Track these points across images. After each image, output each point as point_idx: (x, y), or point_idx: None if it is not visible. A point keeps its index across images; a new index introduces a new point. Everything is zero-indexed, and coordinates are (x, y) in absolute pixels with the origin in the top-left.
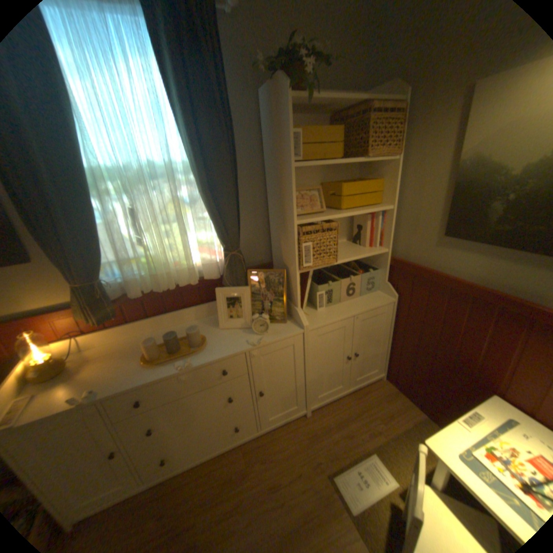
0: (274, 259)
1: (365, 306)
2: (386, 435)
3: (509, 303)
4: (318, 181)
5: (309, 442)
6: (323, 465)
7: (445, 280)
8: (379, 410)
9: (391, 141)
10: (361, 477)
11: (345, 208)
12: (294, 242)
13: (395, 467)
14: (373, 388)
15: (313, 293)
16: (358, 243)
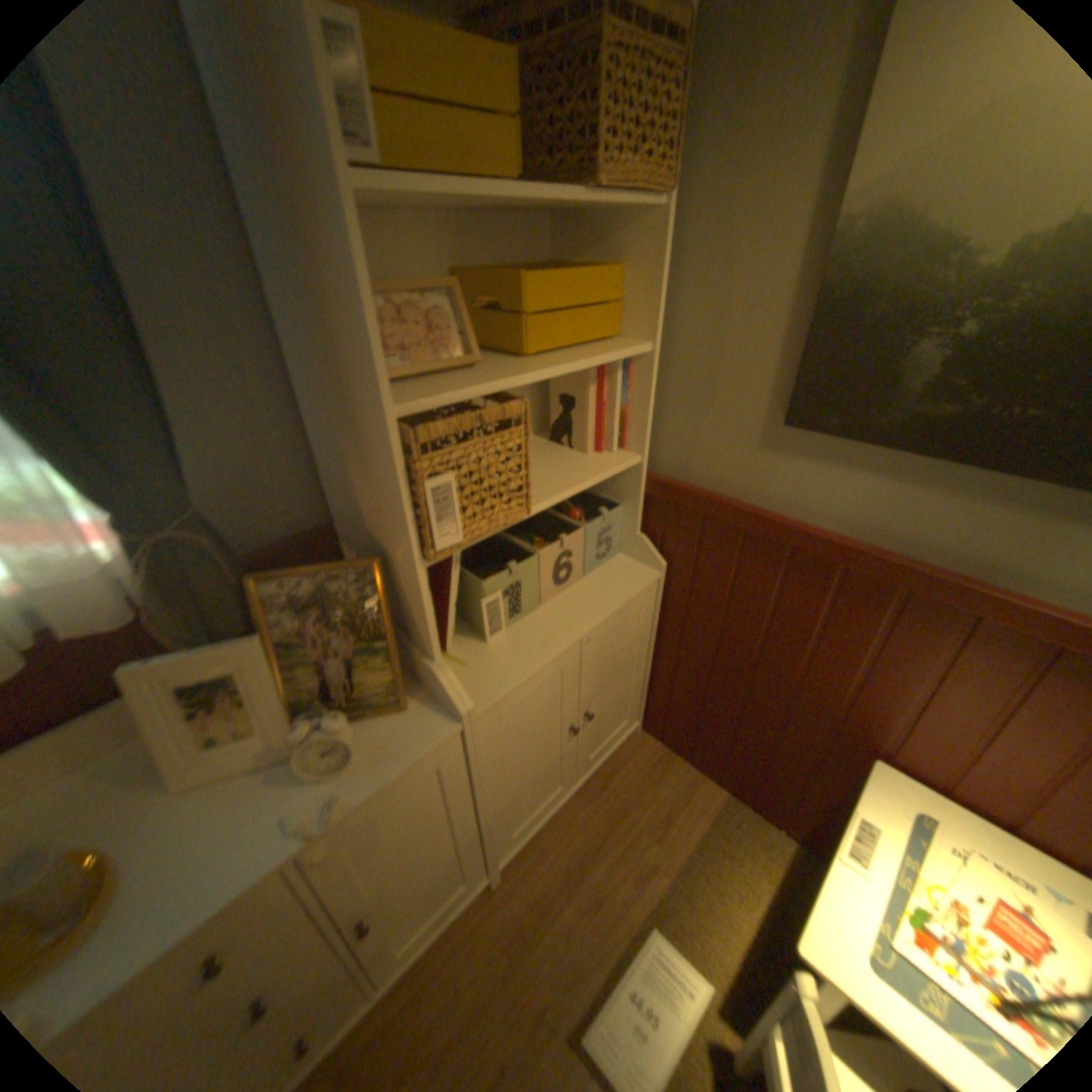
0: (340, 513)
1: (602, 604)
2: (665, 868)
3: (932, 585)
4: (444, 261)
5: (507, 955)
6: (551, 1008)
7: (783, 531)
8: (641, 808)
9: (648, 145)
10: (639, 1002)
11: (535, 350)
12: (399, 476)
13: (697, 942)
14: (620, 758)
15: (469, 595)
16: (567, 442)
